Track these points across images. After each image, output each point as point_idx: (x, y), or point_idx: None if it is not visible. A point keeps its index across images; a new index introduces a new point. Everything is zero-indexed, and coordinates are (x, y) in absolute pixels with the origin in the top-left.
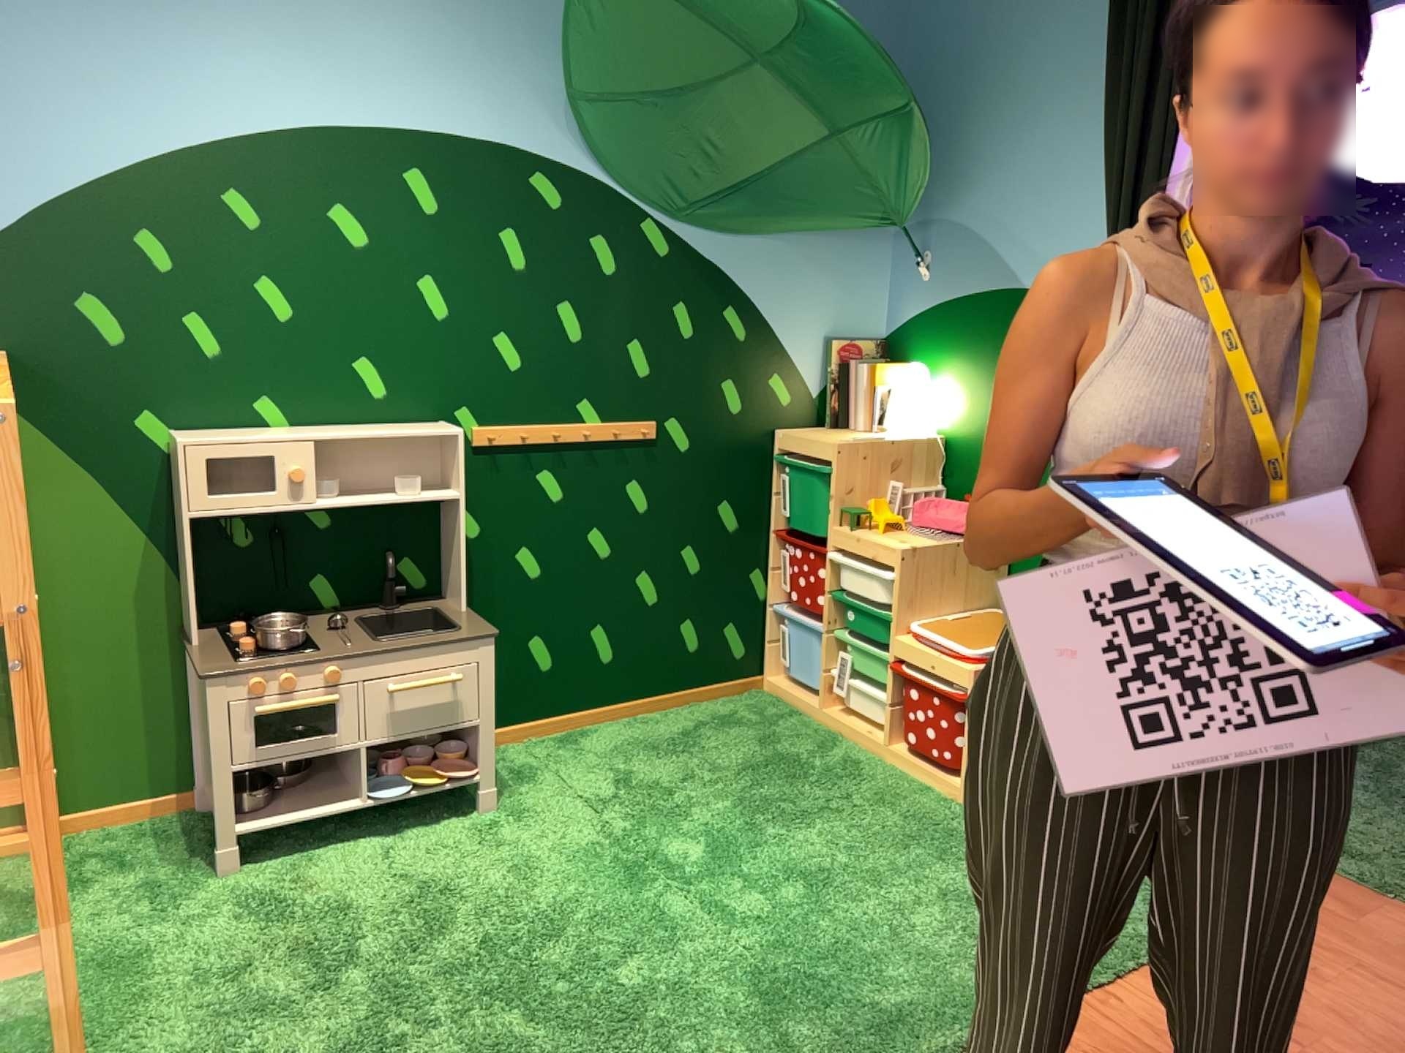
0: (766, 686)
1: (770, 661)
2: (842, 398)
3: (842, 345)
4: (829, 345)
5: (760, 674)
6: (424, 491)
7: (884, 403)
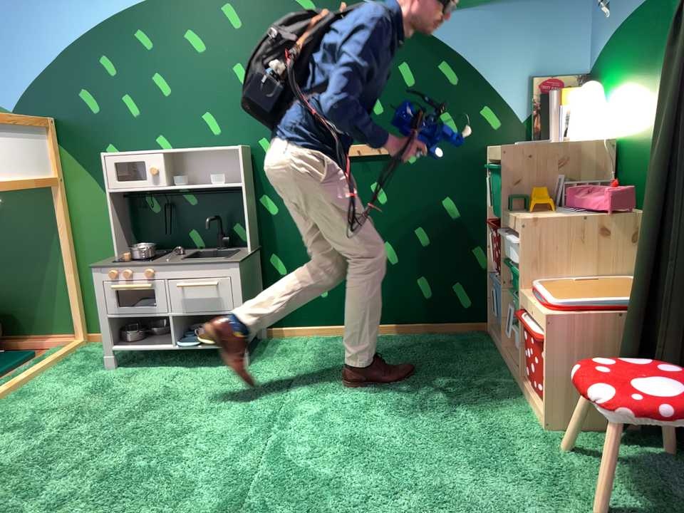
0: (489, 331)
1: (492, 314)
2: (544, 119)
3: (545, 78)
4: (533, 79)
5: (486, 322)
6: (228, 183)
7: (572, 117)
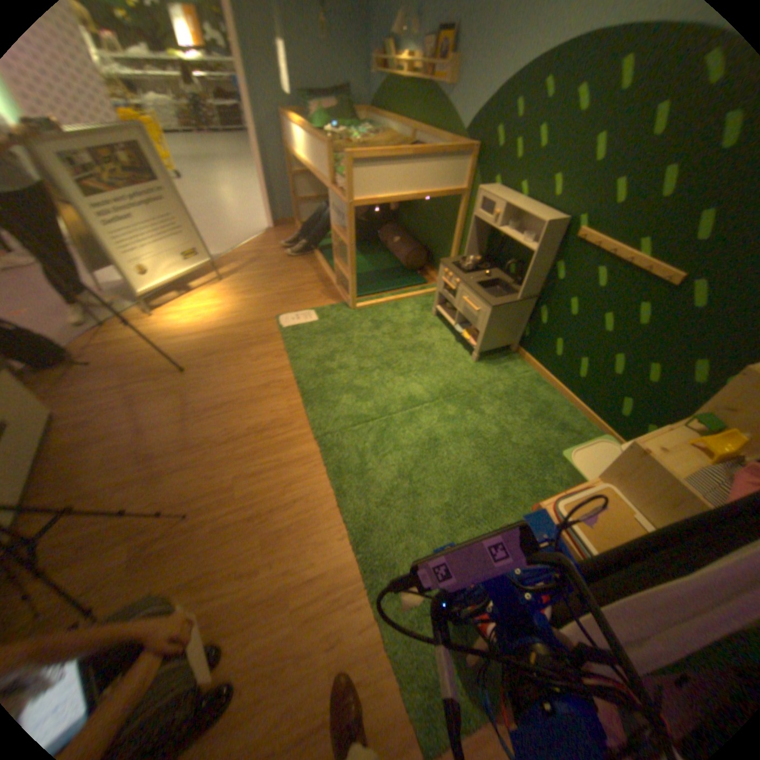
0: None
1: None
2: None
3: None
4: None
5: None
6: (536, 244)
7: None
